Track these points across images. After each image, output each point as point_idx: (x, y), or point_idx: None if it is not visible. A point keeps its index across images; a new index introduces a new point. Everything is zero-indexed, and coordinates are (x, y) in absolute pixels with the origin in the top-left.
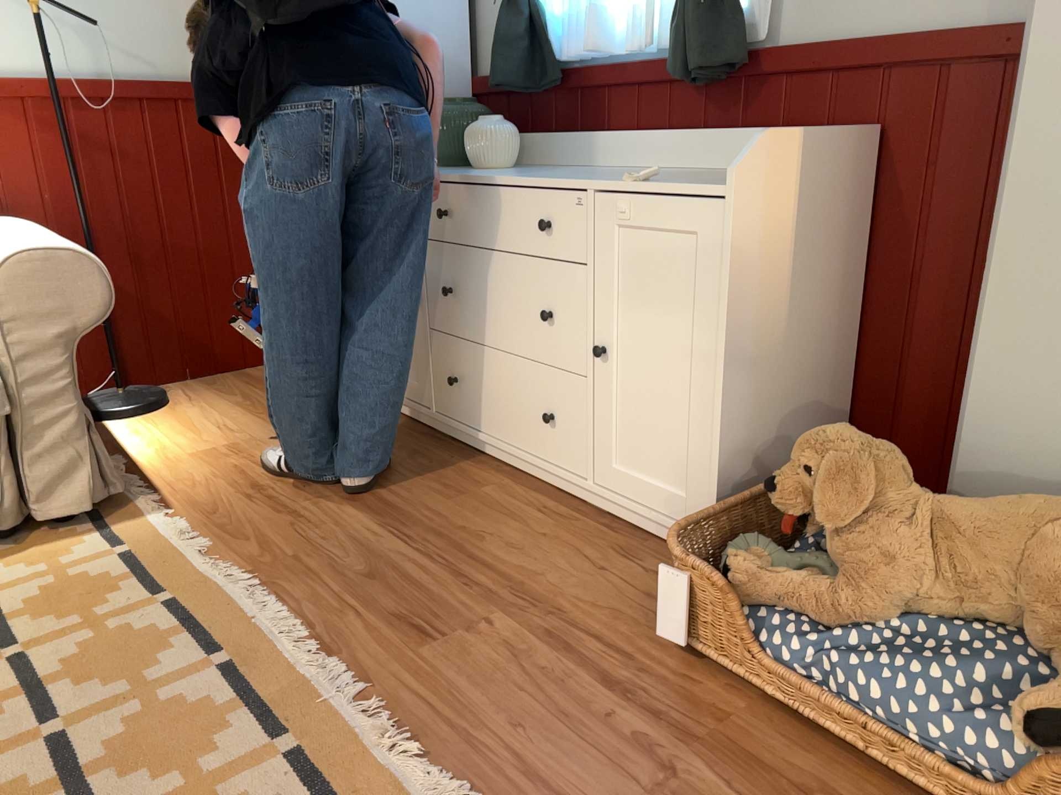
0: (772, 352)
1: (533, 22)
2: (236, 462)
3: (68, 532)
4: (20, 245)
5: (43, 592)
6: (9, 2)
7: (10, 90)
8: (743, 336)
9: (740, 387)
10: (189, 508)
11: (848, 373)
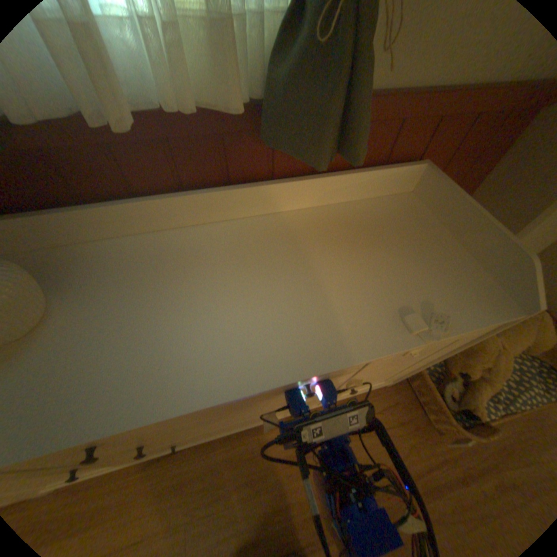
0: None
1: None
2: None
3: None
4: None
5: None
6: None
7: None
8: None
9: None
10: None
11: None
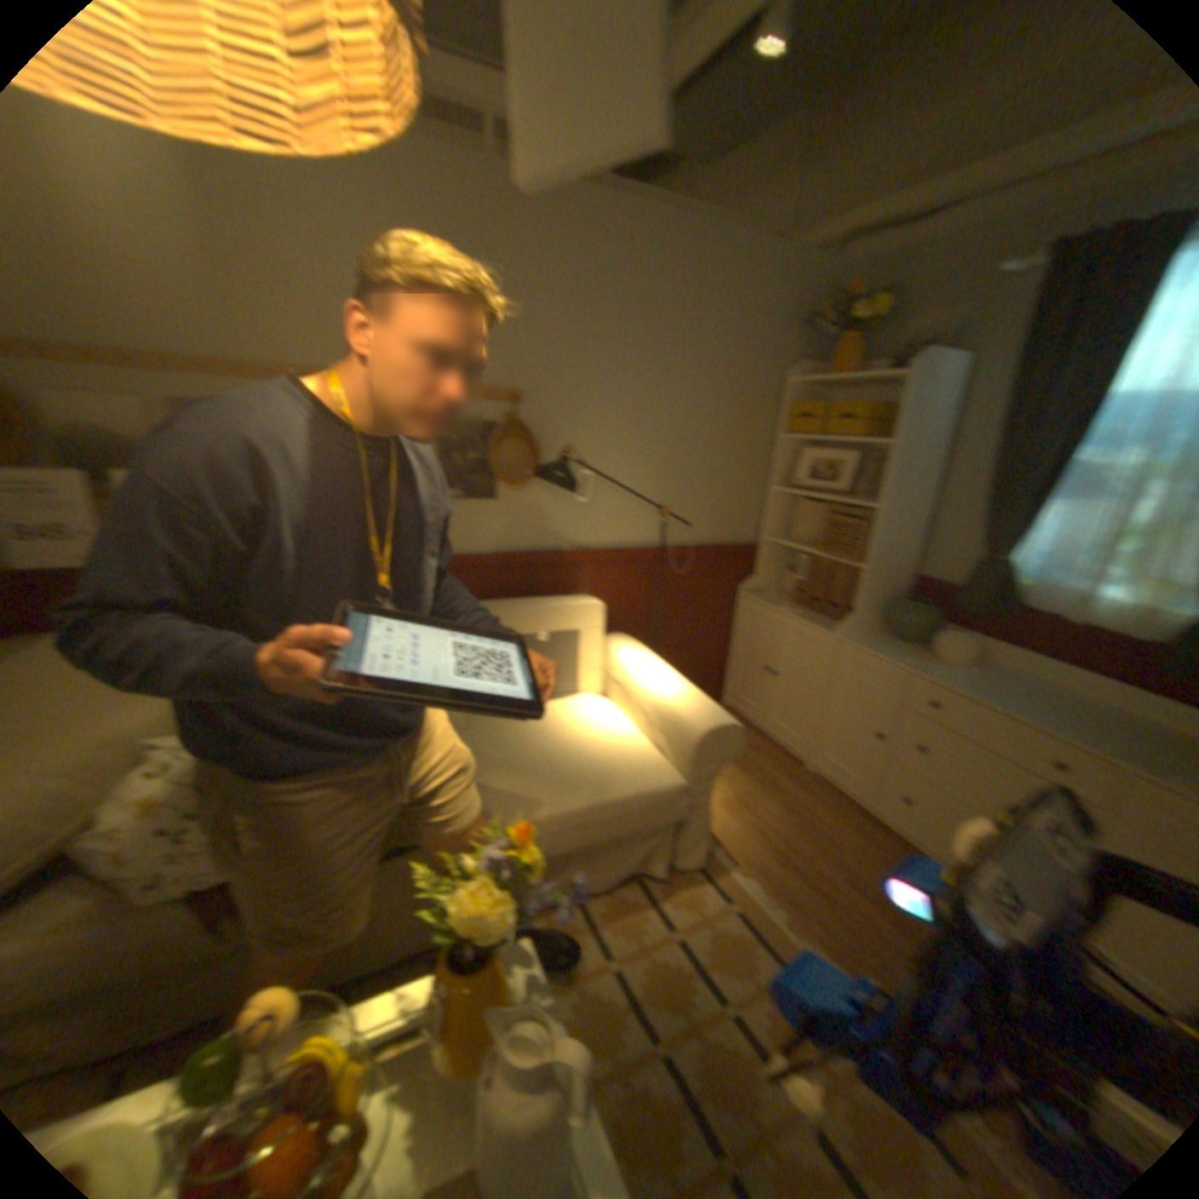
0: None
1: (1013, 576)
2: (754, 821)
3: (693, 881)
4: (700, 712)
5: (715, 949)
6: (641, 505)
7: (631, 555)
8: None
9: None
10: (752, 870)
11: None
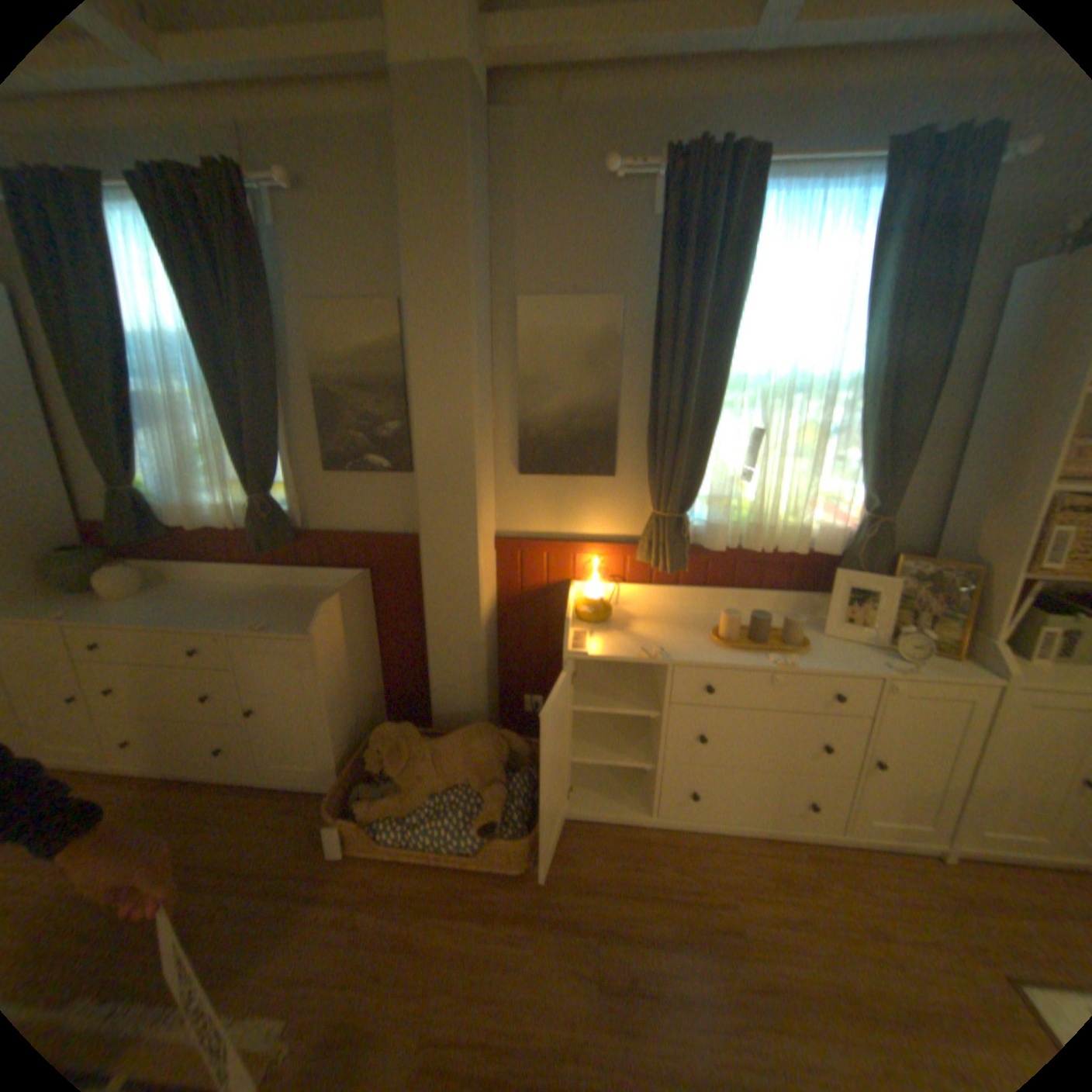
0: (346, 690)
1: (136, 504)
2: None
3: None
4: None
5: None
6: None
7: None
8: (332, 694)
9: (335, 716)
10: None
11: (380, 672)
